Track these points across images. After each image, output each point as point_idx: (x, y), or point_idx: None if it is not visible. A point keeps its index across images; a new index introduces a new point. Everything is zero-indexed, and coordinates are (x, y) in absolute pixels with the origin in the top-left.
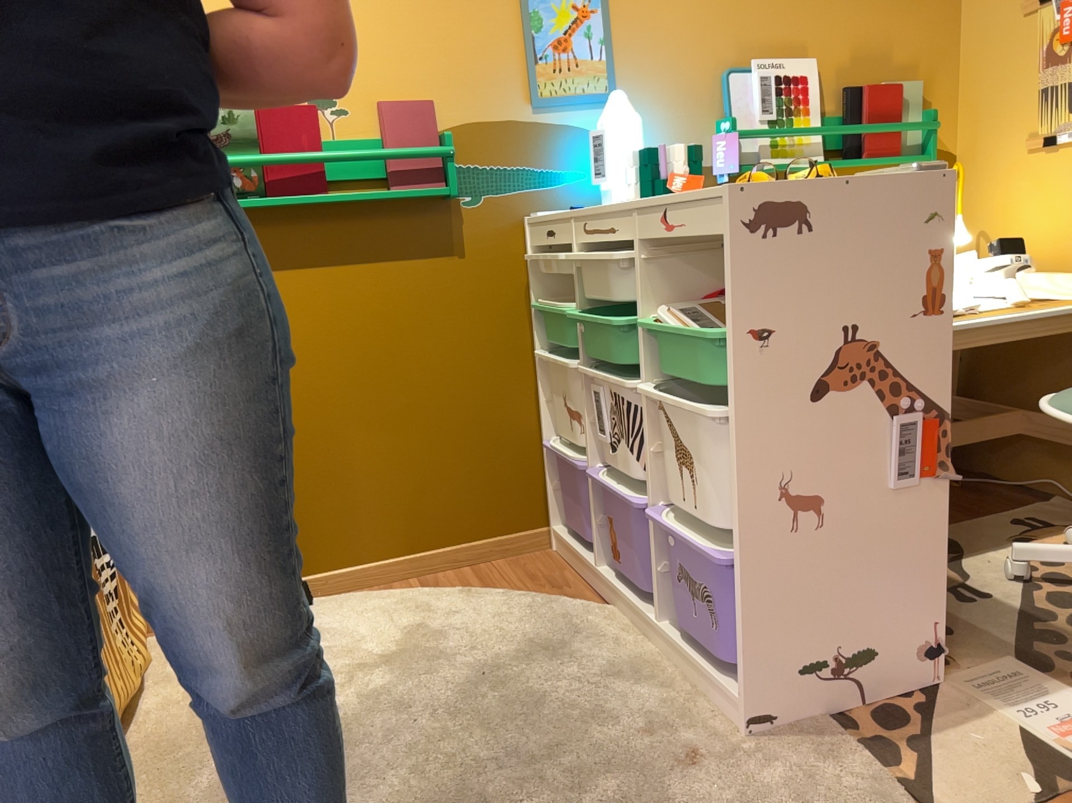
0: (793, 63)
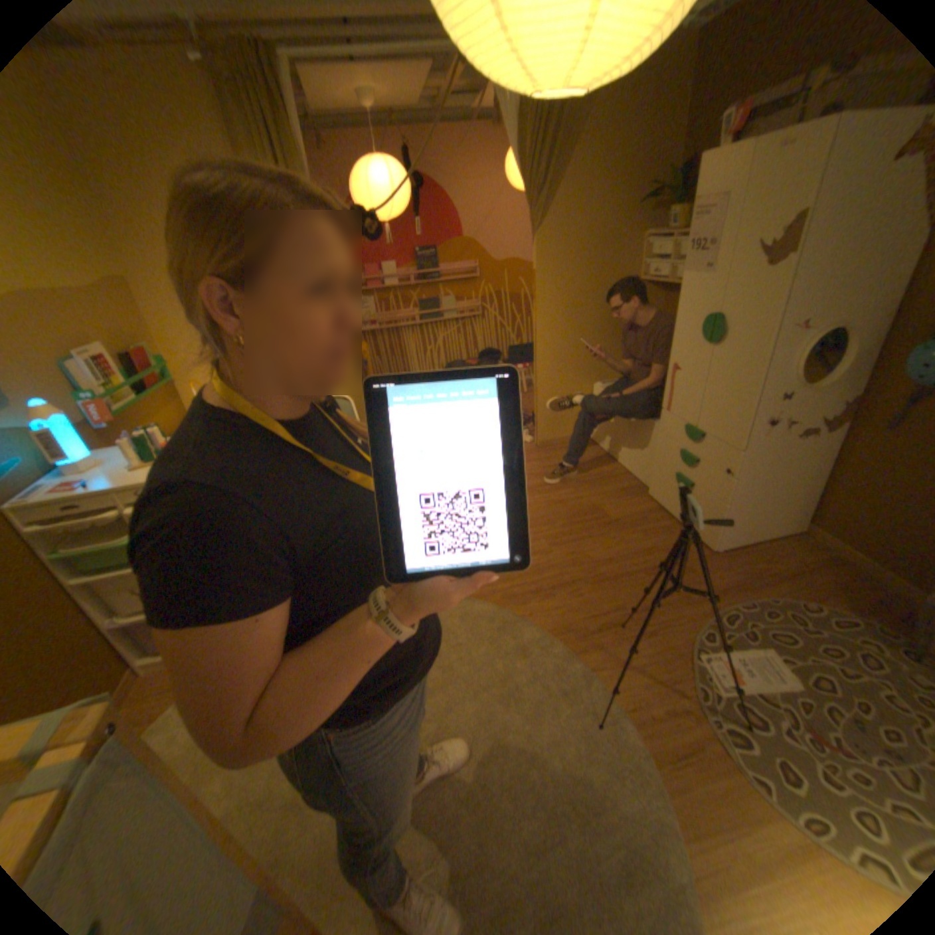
0: (90, 348)
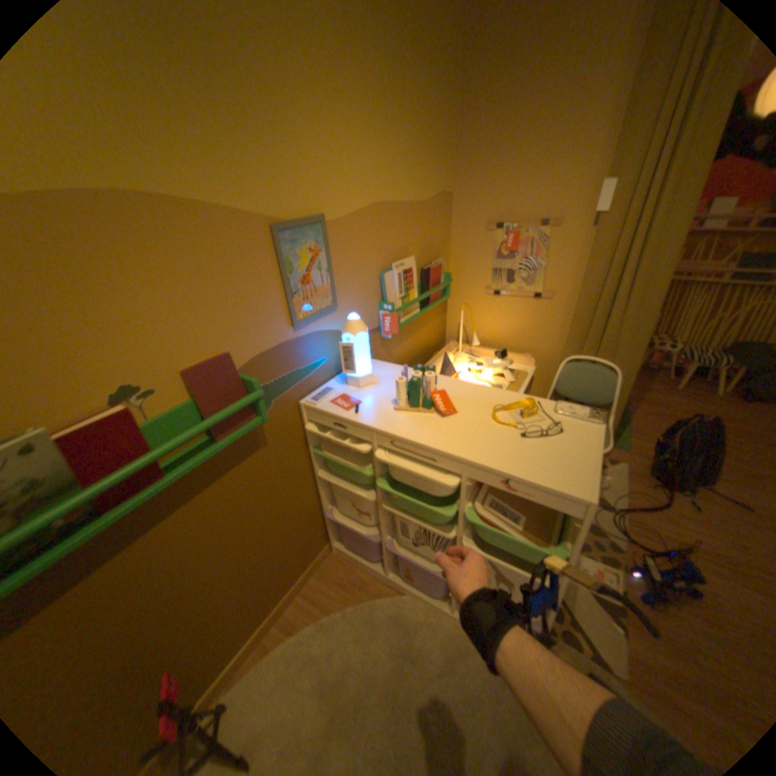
0: (407, 260)
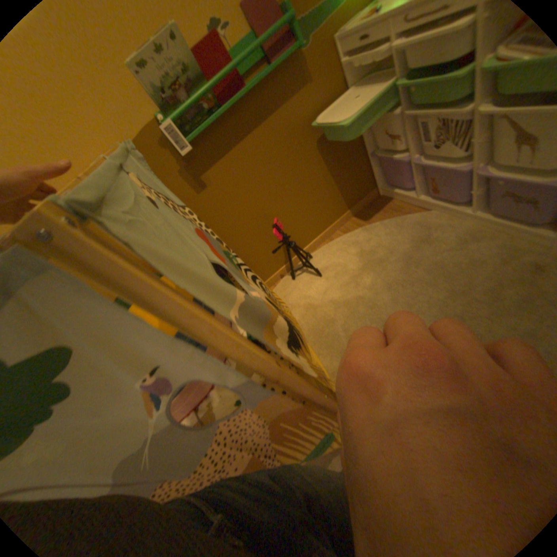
0: None
